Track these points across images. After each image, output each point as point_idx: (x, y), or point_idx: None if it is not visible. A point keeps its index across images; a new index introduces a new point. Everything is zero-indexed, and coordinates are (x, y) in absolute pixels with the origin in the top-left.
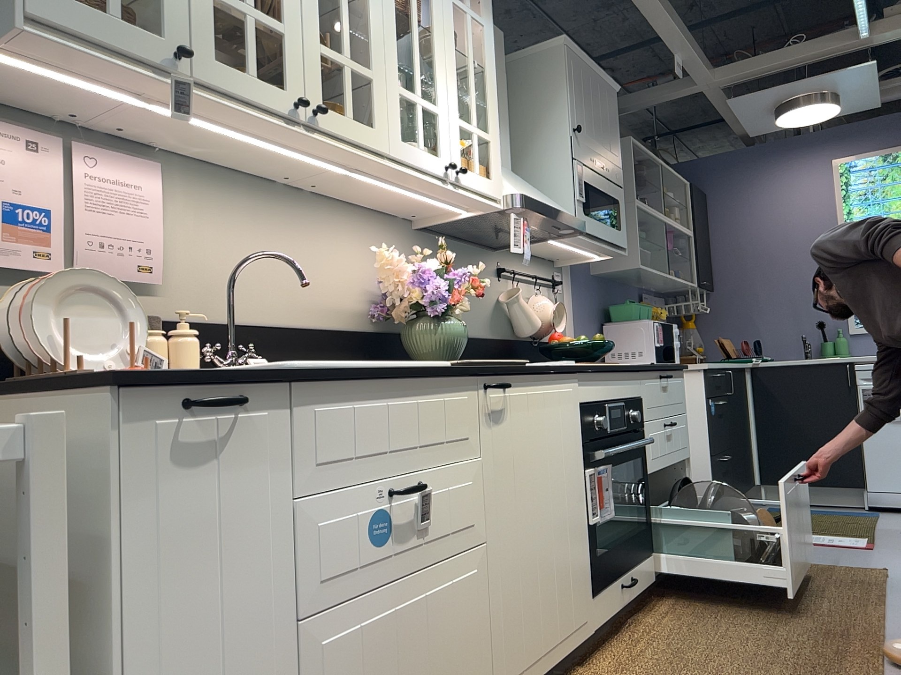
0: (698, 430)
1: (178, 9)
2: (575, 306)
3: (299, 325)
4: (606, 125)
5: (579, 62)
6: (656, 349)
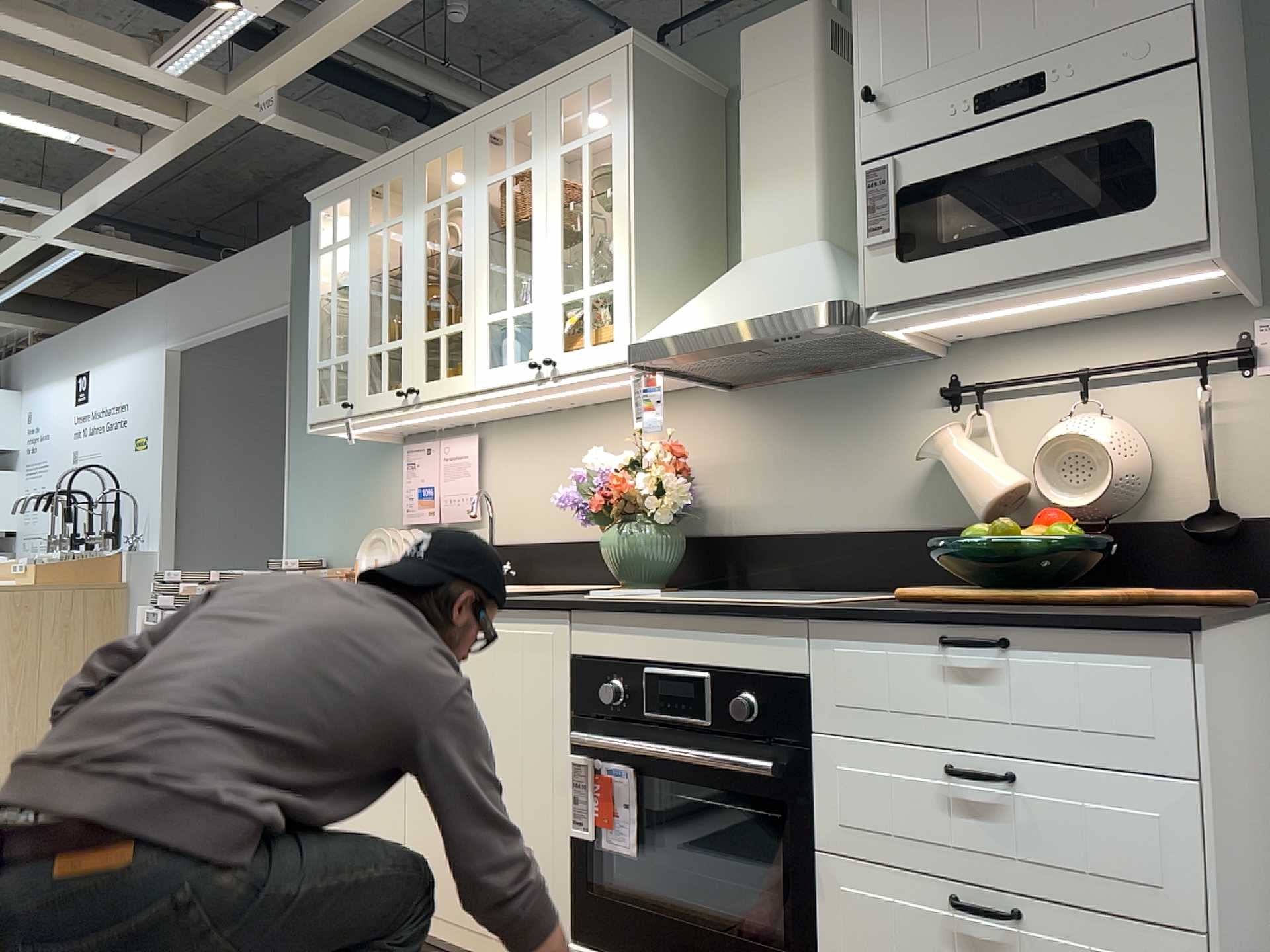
0: None
1: (353, 377)
2: None
3: (574, 539)
4: None
5: None
6: None
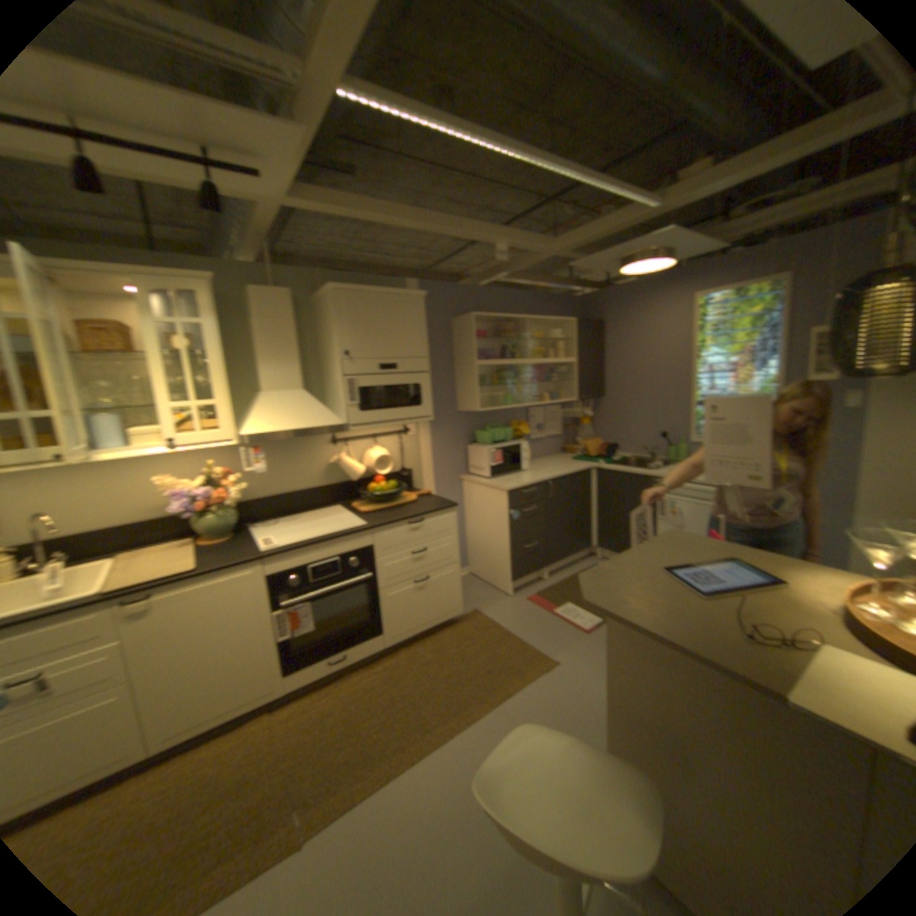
0: (503, 528)
1: None
2: (429, 440)
3: (116, 525)
4: (399, 330)
5: (353, 294)
6: (490, 467)
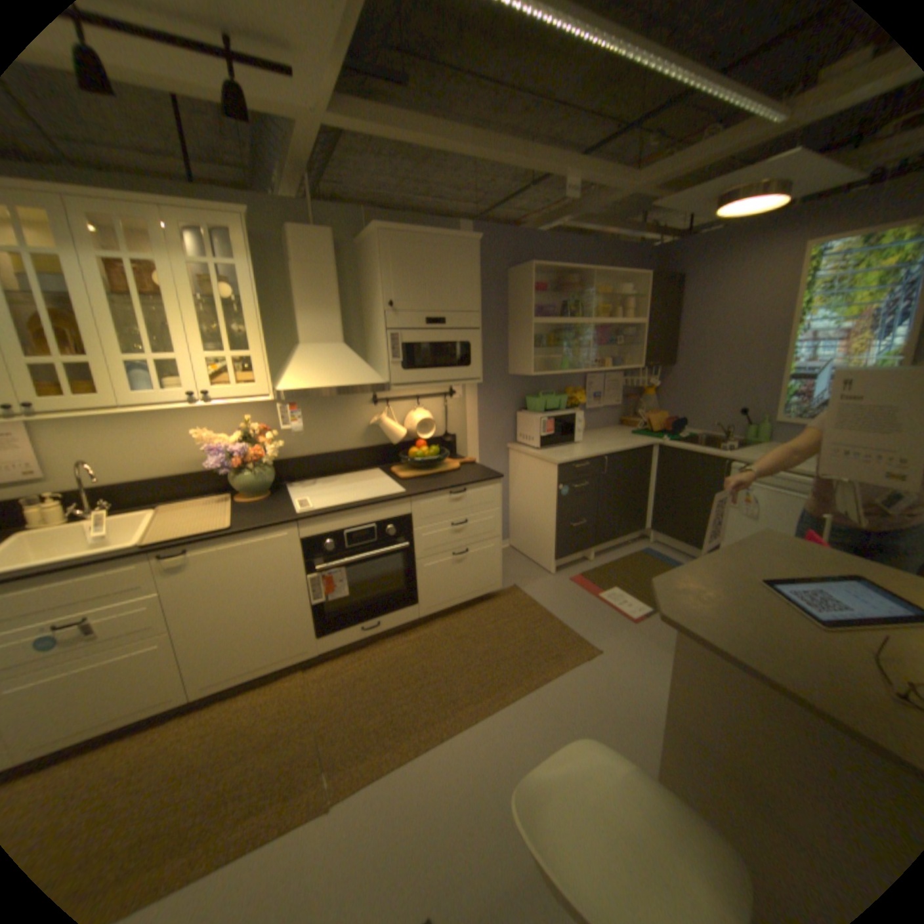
0: (551, 504)
1: None
2: (478, 404)
3: (161, 475)
4: (452, 279)
5: (403, 235)
6: (542, 437)
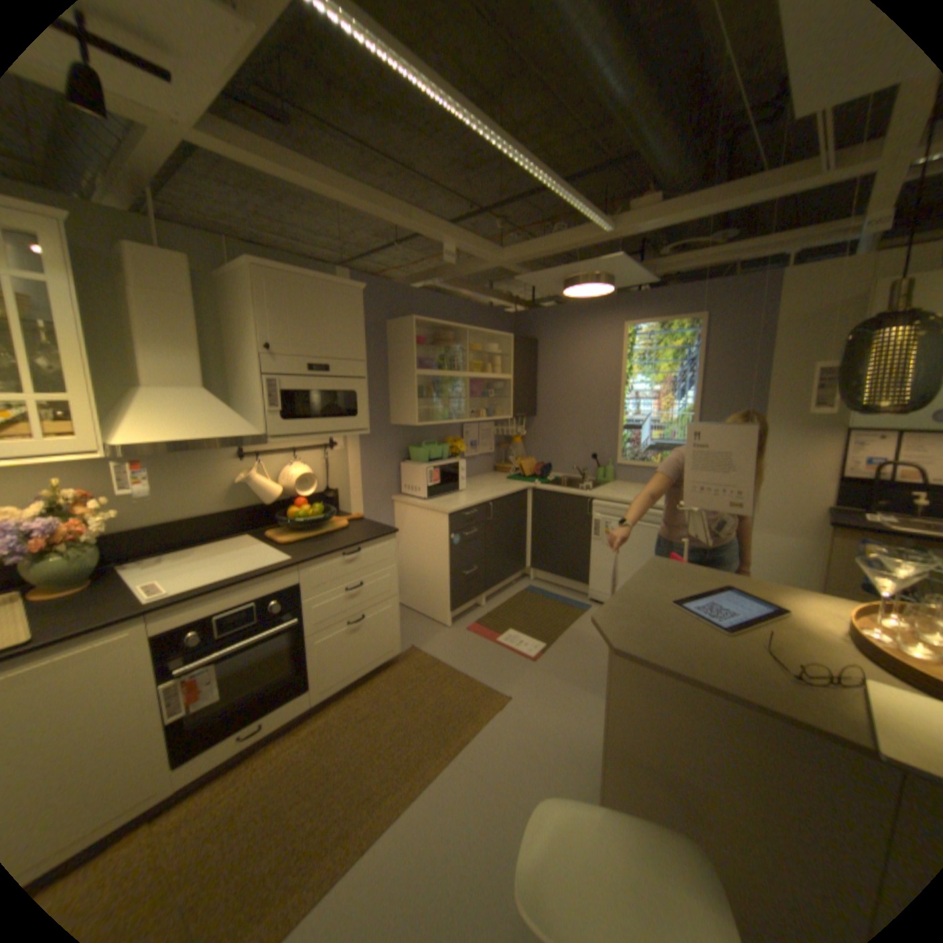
0: (443, 554)
1: None
2: (361, 456)
3: None
4: (335, 326)
5: (280, 276)
6: (429, 487)
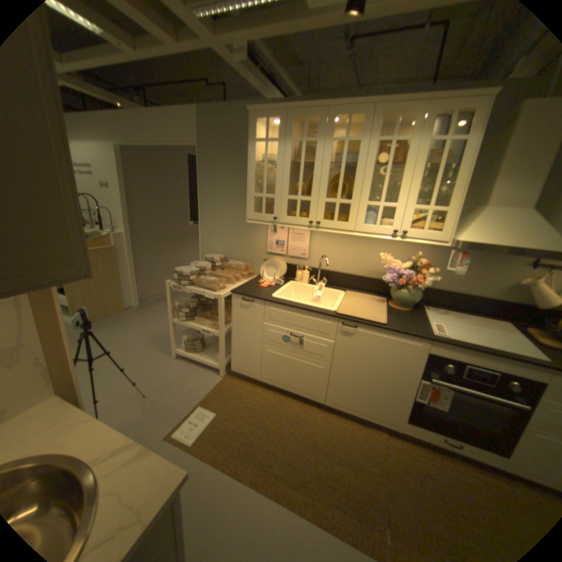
0: None
1: (278, 207)
2: None
3: (353, 274)
4: None
5: None
6: None
